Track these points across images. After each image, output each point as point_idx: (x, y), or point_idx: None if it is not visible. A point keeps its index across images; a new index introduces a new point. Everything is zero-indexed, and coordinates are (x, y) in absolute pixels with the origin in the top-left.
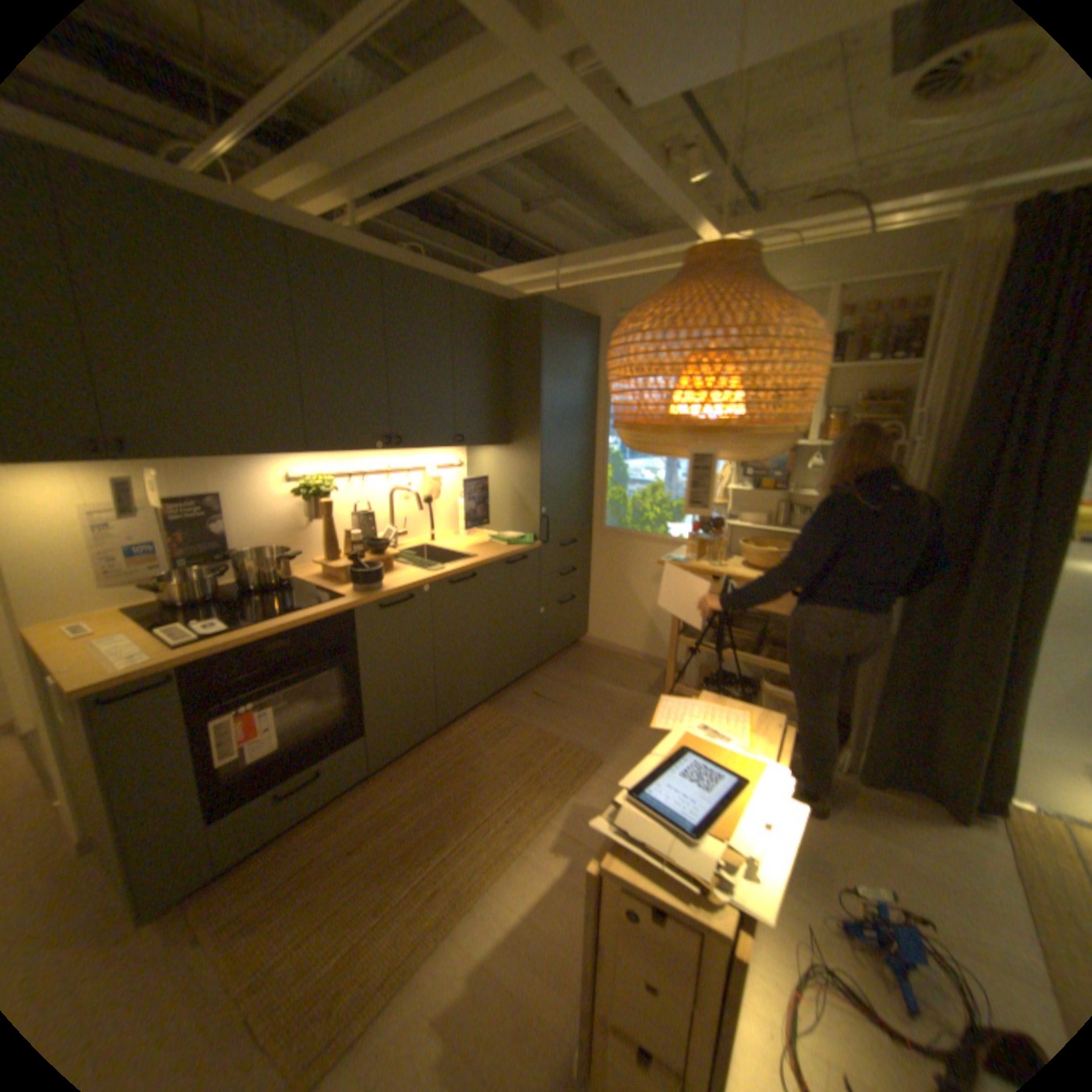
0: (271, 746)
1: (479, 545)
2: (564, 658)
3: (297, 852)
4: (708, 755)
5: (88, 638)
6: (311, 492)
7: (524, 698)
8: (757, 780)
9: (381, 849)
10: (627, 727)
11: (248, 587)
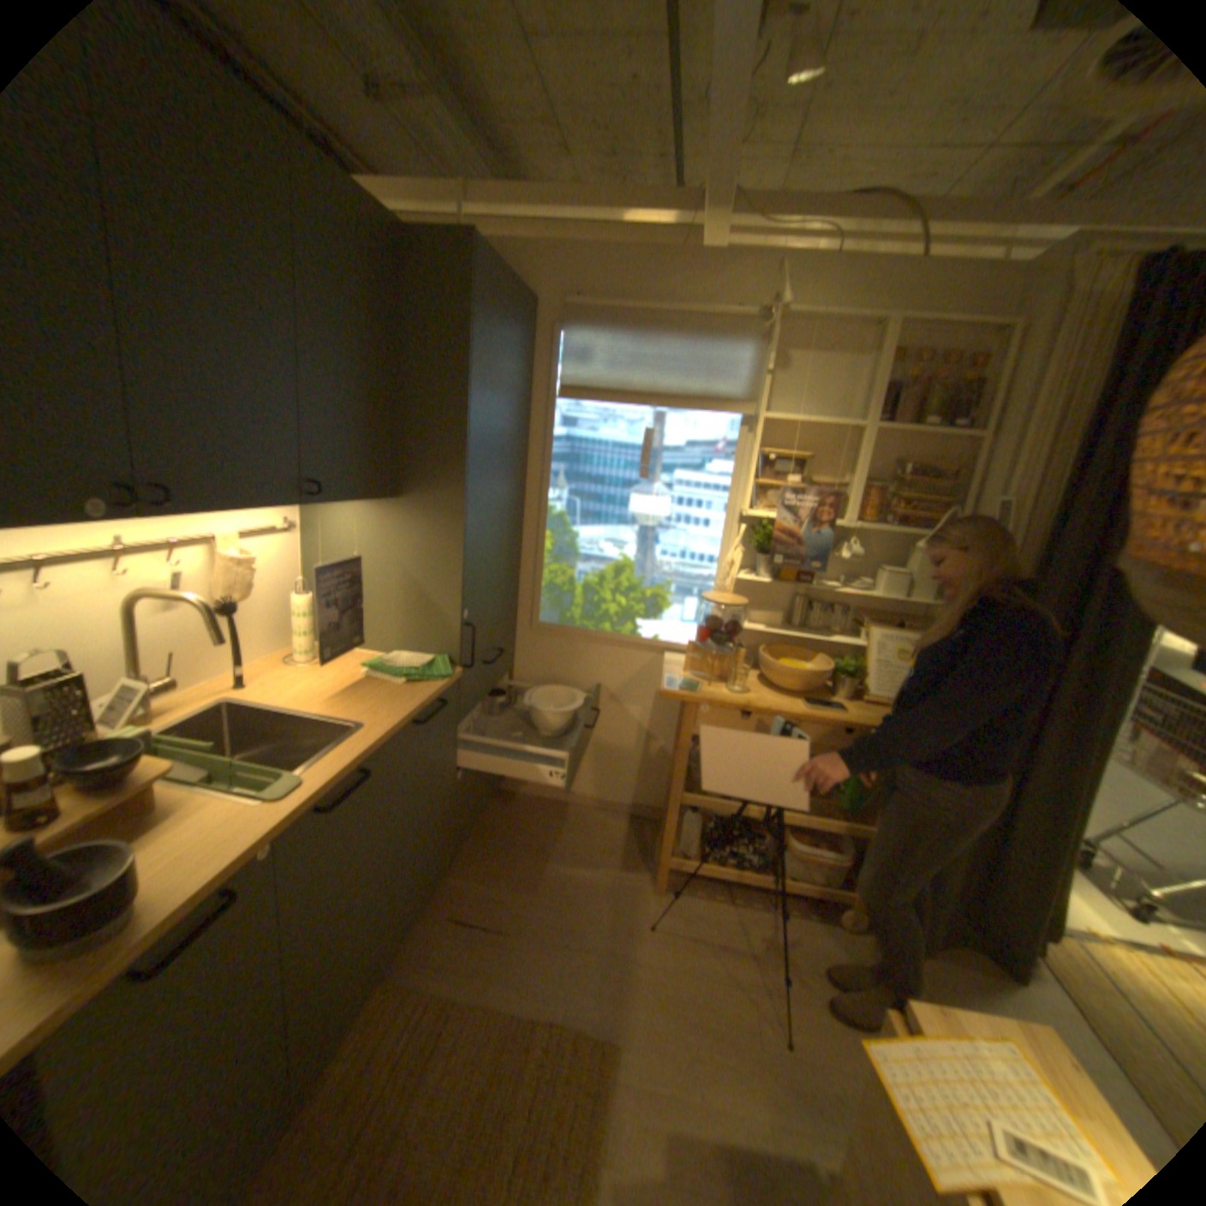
0: None
1: (349, 686)
2: (483, 827)
3: None
4: None
5: None
6: None
7: (442, 937)
8: None
9: None
10: (624, 949)
11: None
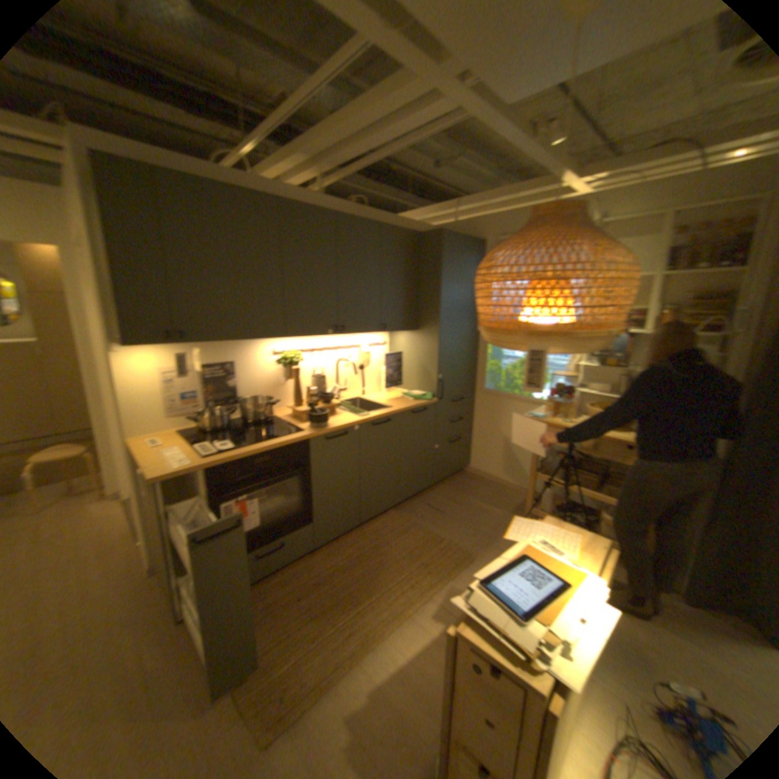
0: (255, 523)
1: (393, 399)
2: (452, 481)
3: (267, 594)
4: (542, 564)
5: (157, 447)
6: (286, 362)
7: (420, 508)
8: (578, 586)
9: (318, 599)
10: (494, 536)
11: (246, 421)
